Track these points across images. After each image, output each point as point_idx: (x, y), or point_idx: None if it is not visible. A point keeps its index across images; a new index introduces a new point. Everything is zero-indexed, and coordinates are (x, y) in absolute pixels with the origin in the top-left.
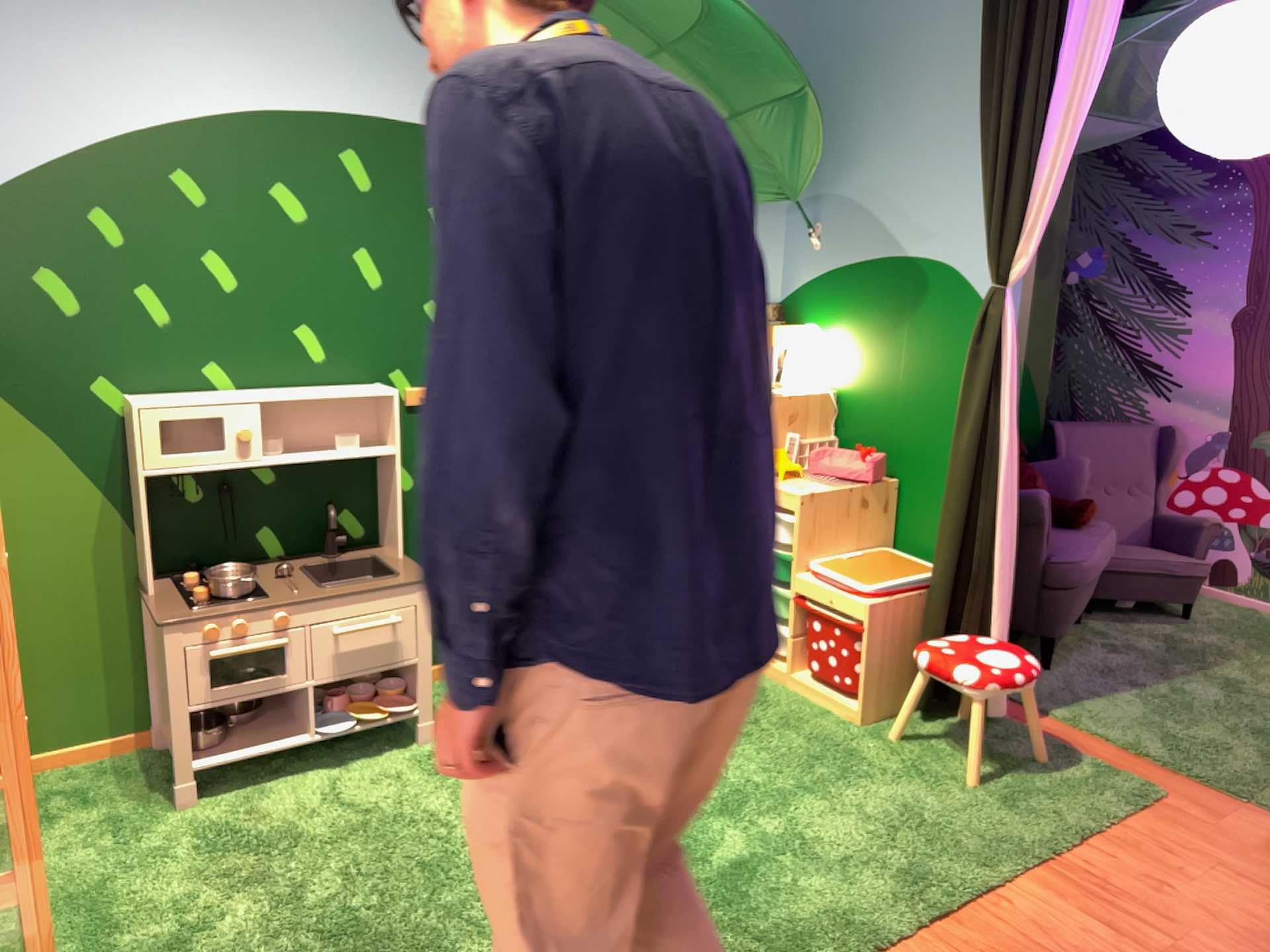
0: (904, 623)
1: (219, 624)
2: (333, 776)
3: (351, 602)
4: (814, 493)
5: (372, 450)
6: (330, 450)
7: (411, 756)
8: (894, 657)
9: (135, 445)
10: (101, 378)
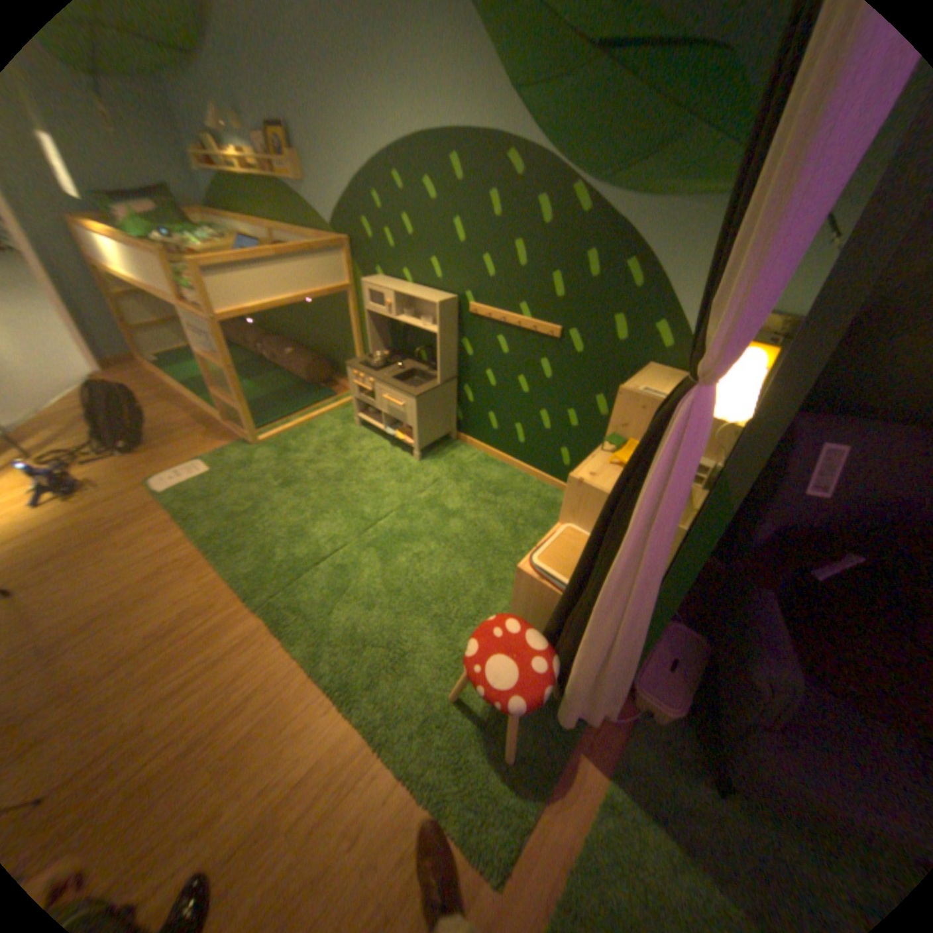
0: (547, 605)
1: (358, 374)
2: (387, 448)
3: (390, 389)
4: (582, 483)
5: (436, 330)
6: (428, 324)
7: (407, 461)
8: (535, 615)
9: (364, 298)
10: (378, 268)
